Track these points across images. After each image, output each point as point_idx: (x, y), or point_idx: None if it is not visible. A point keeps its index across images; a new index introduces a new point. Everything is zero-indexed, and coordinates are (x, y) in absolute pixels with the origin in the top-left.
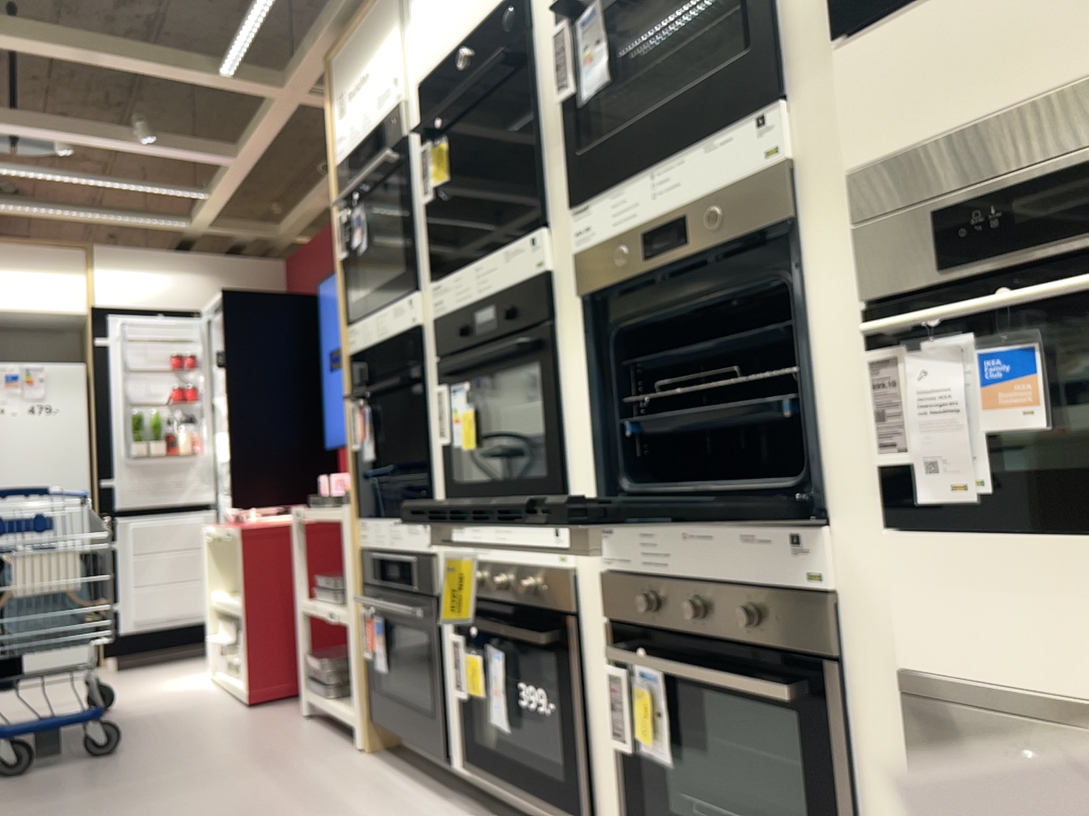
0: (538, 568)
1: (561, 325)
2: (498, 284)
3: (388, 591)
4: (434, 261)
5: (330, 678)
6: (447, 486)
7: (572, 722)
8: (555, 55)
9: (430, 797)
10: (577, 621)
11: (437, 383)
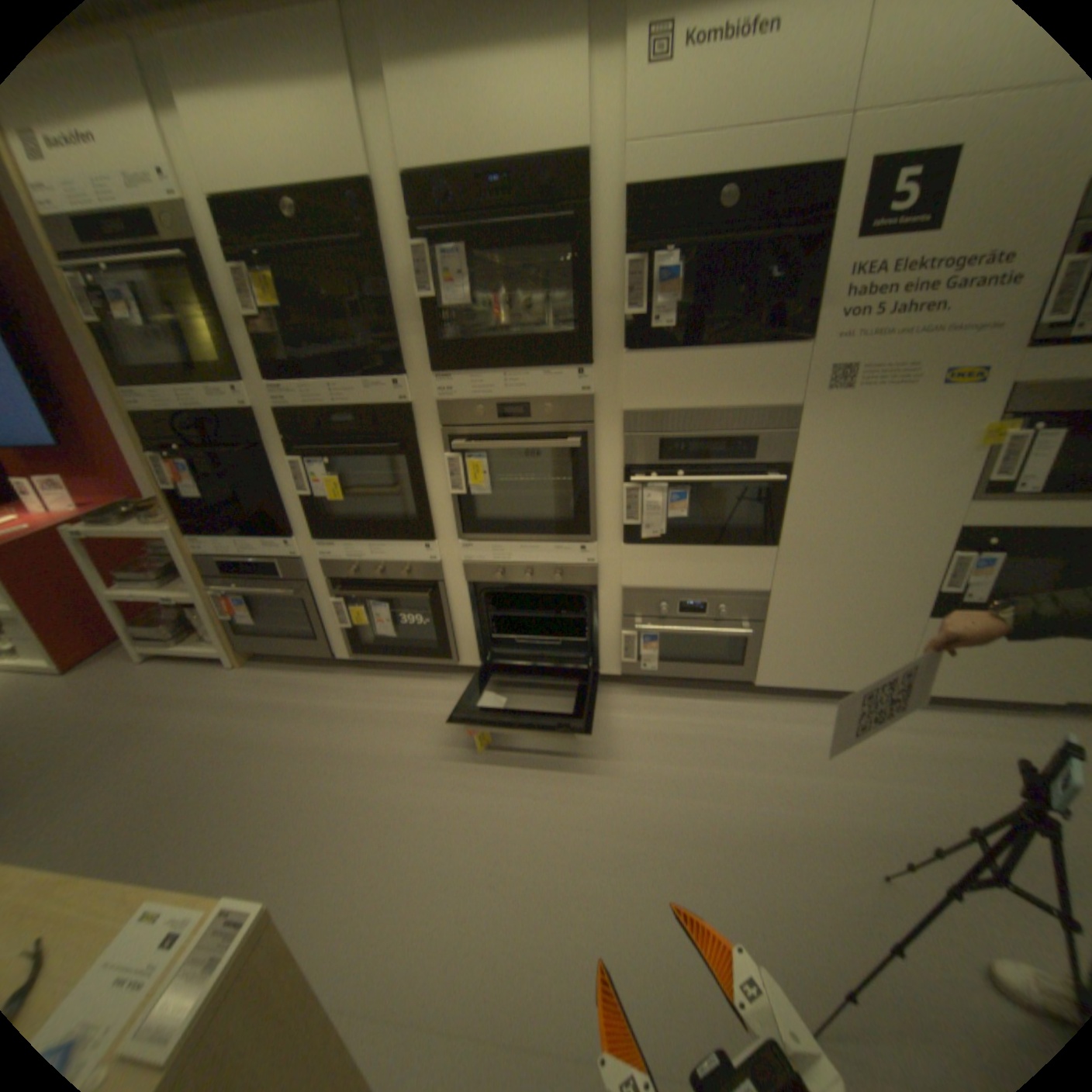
0: (412, 564)
1: (421, 439)
2: (357, 404)
3: (239, 581)
4: (263, 367)
5: (157, 636)
6: (310, 521)
7: (441, 625)
8: (411, 262)
9: (320, 677)
10: (440, 584)
11: (282, 455)
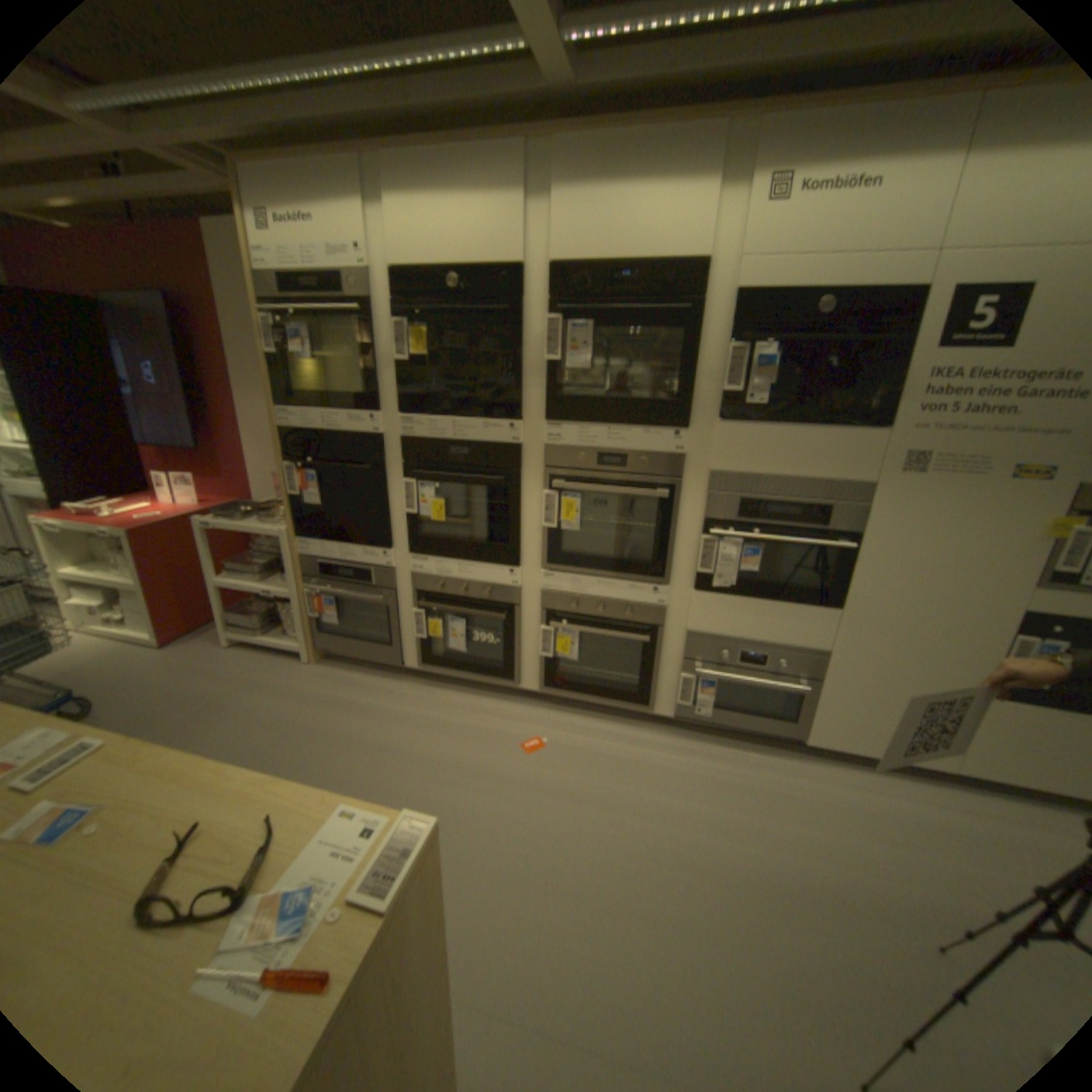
0: (495, 586)
1: (525, 476)
2: (475, 440)
3: (335, 583)
4: (402, 402)
5: (247, 625)
6: (412, 536)
7: (510, 647)
8: (545, 331)
9: (388, 682)
10: (516, 607)
11: (401, 476)
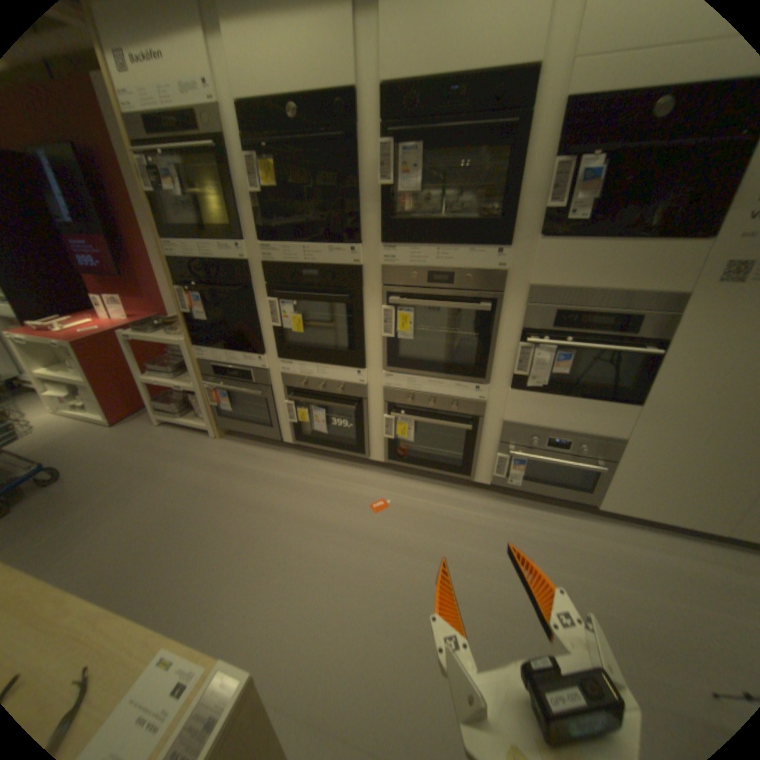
0: (346, 383)
1: (366, 293)
2: (322, 262)
3: (225, 380)
4: (259, 230)
5: (169, 409)
6: (278, 344)
7: (361, 429)
8: (378, 155)
9: (272, 452)
10: (364, 400)
11: (265, 295)
